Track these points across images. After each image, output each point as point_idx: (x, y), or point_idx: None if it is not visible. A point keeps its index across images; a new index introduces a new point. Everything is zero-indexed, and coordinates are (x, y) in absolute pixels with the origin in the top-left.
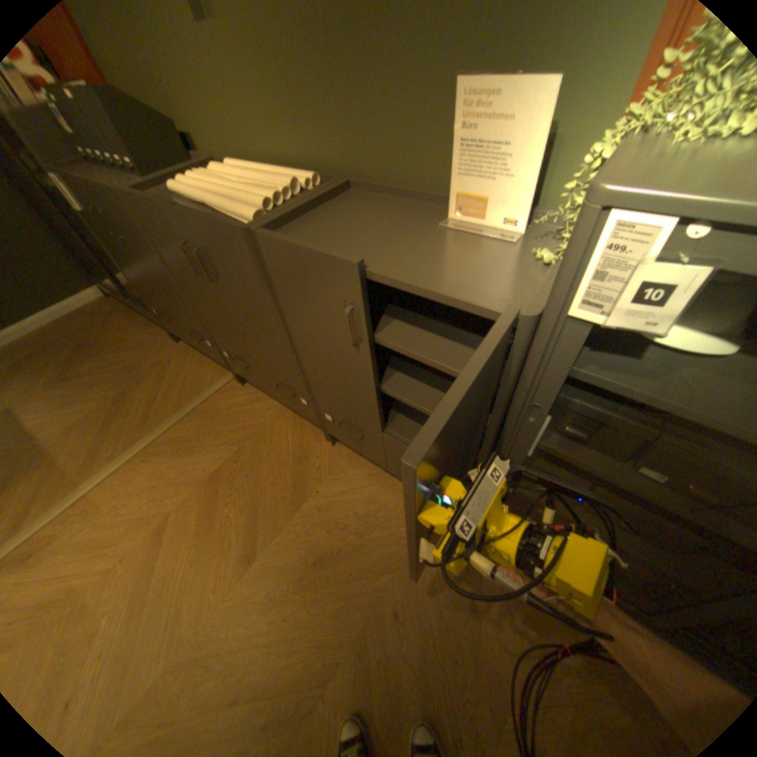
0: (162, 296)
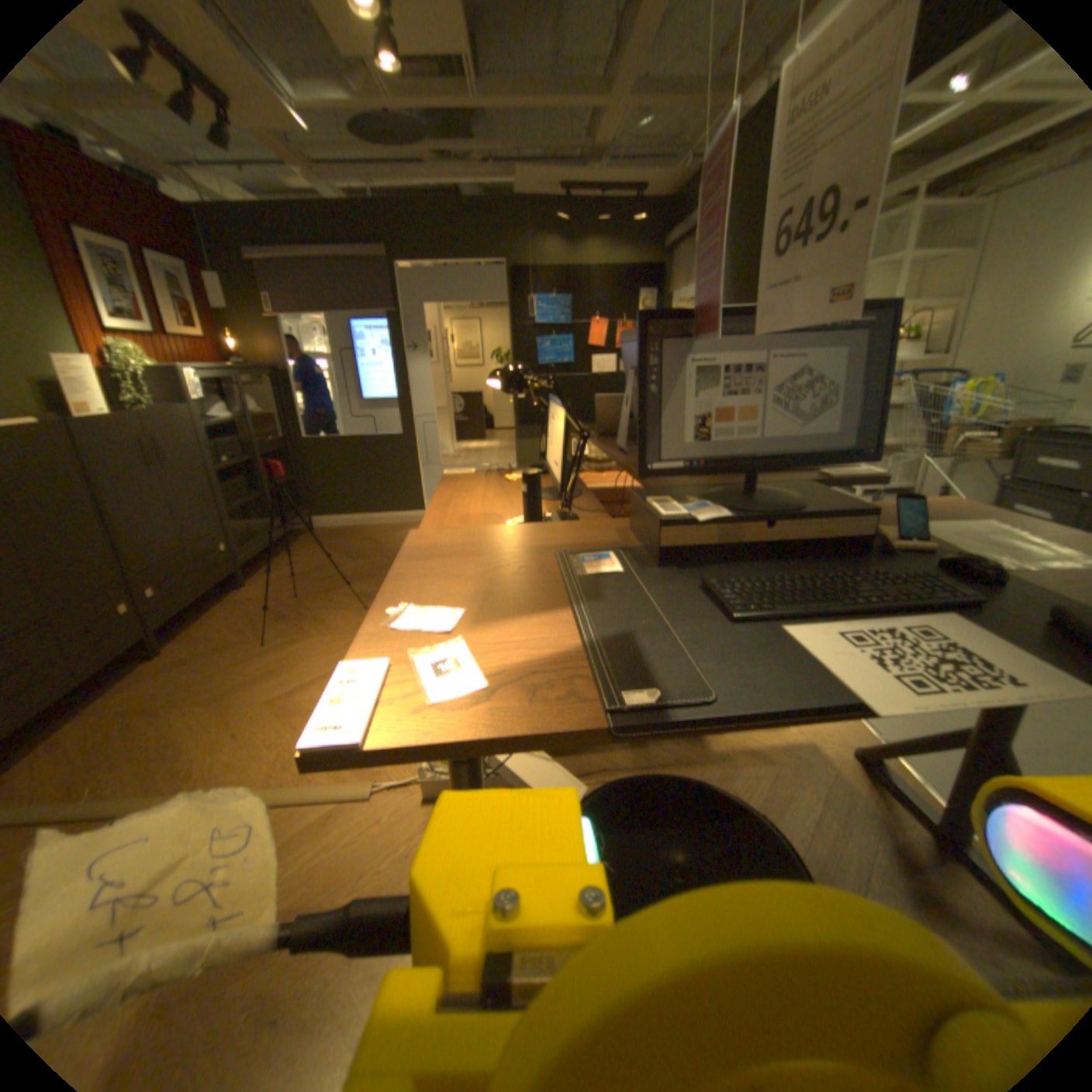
0: None
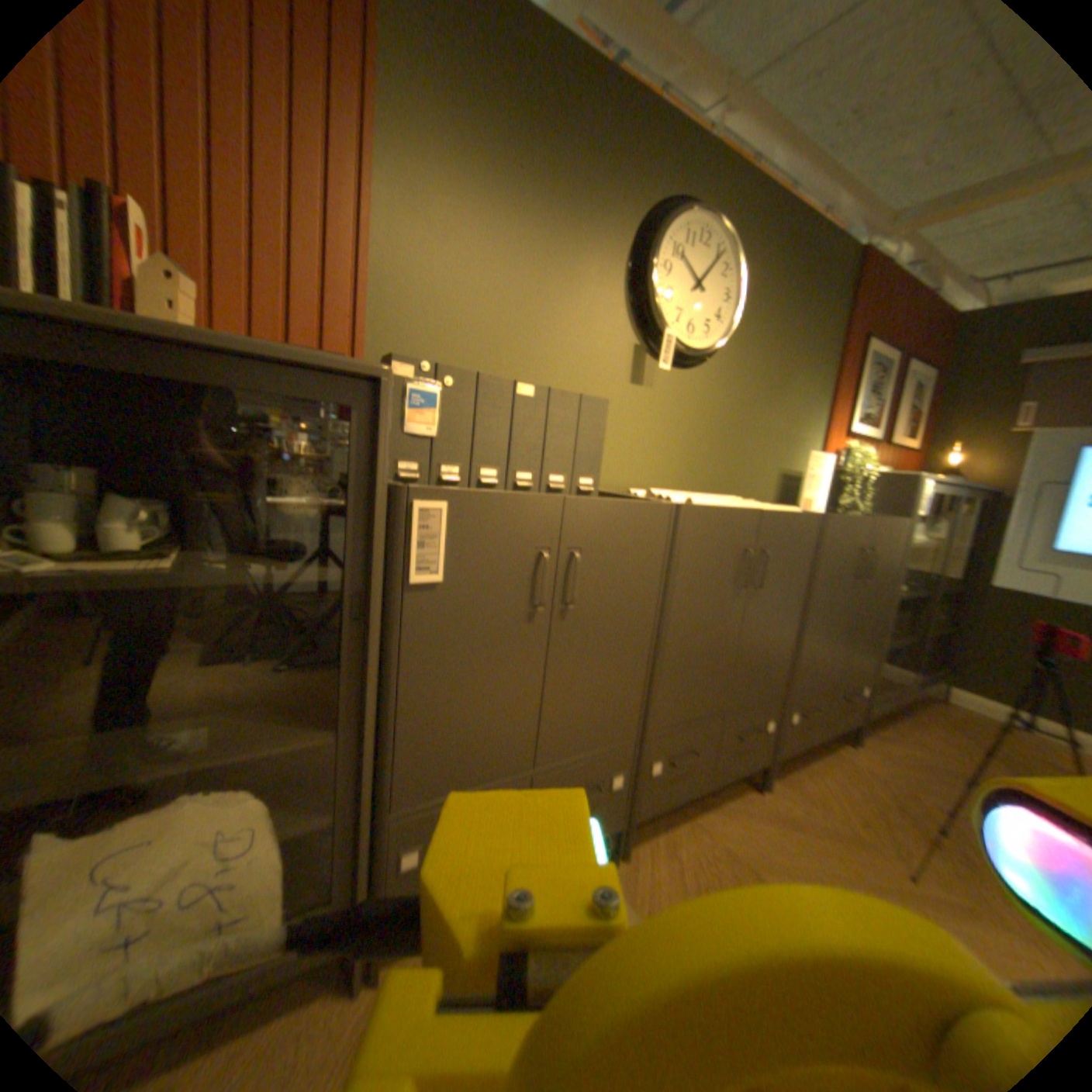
0: (549, 729)
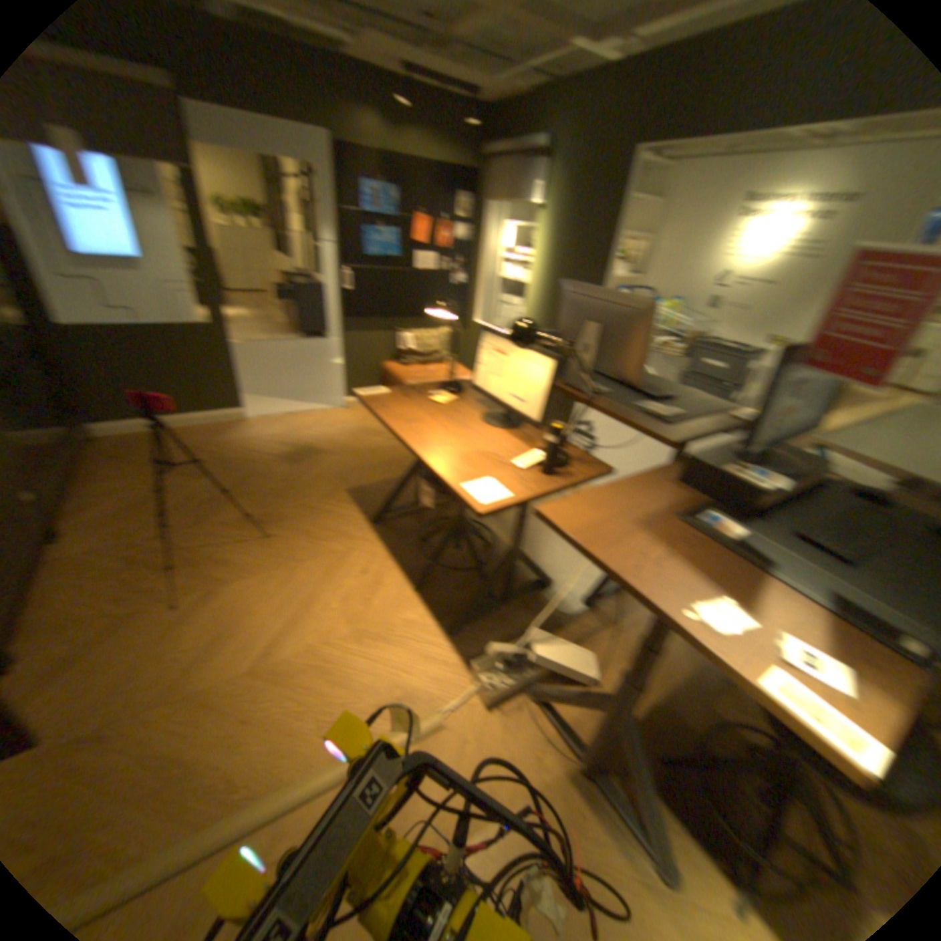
0: None
